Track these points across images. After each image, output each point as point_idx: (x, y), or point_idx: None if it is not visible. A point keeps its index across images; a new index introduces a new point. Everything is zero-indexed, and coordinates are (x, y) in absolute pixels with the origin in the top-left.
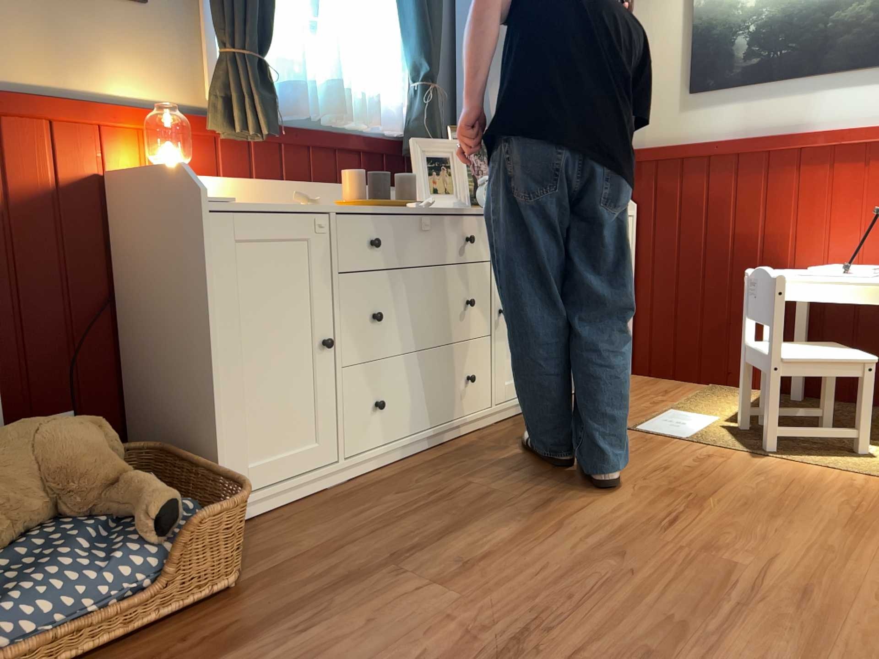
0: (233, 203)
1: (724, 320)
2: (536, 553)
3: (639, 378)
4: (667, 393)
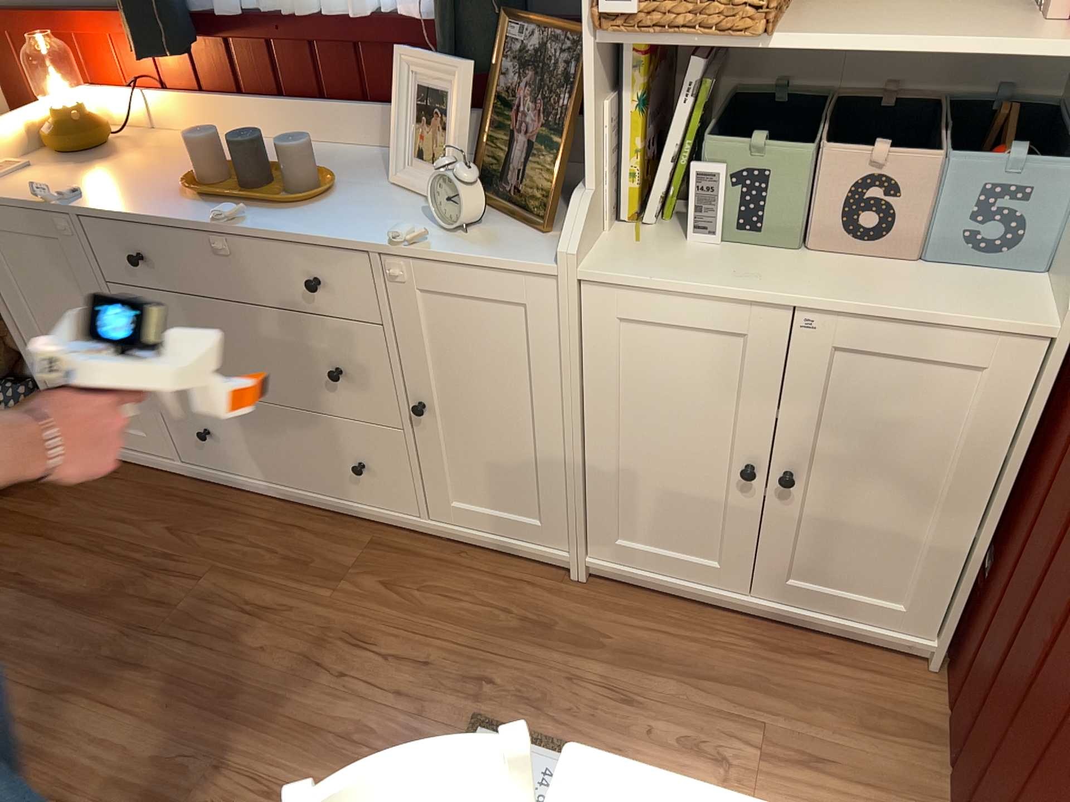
0: (11, 190)
1: (1003, 791)
2: (11, 677)
3: (911, 689)
4: (792, 760)
